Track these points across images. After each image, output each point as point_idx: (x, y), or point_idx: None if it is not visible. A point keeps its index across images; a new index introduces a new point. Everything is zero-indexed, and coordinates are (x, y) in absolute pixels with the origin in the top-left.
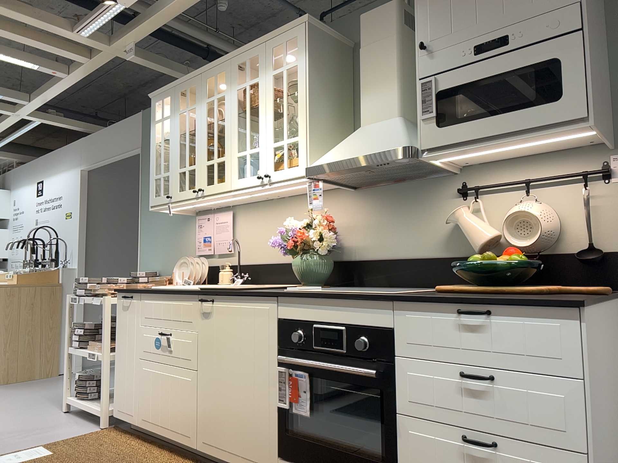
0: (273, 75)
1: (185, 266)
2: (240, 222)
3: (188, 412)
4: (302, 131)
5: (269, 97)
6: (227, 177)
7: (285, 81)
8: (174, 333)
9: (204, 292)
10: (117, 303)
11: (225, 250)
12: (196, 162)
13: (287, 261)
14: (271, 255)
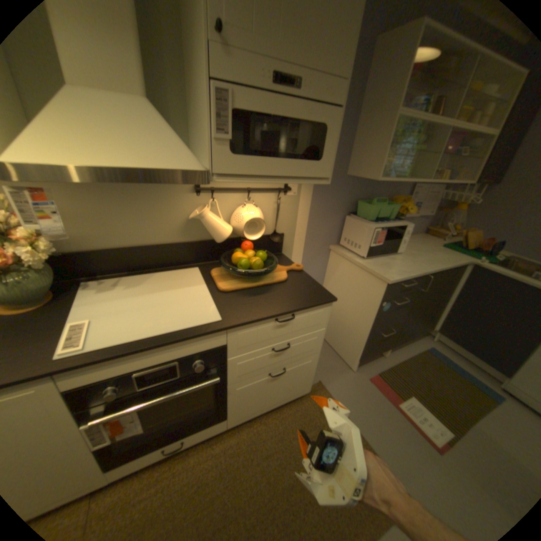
0: None
1: None
2: None
3: None
4: None
5: None
6: None
7: None
8: None
9: None
10: None
11: None
12: None
13: None
14: None
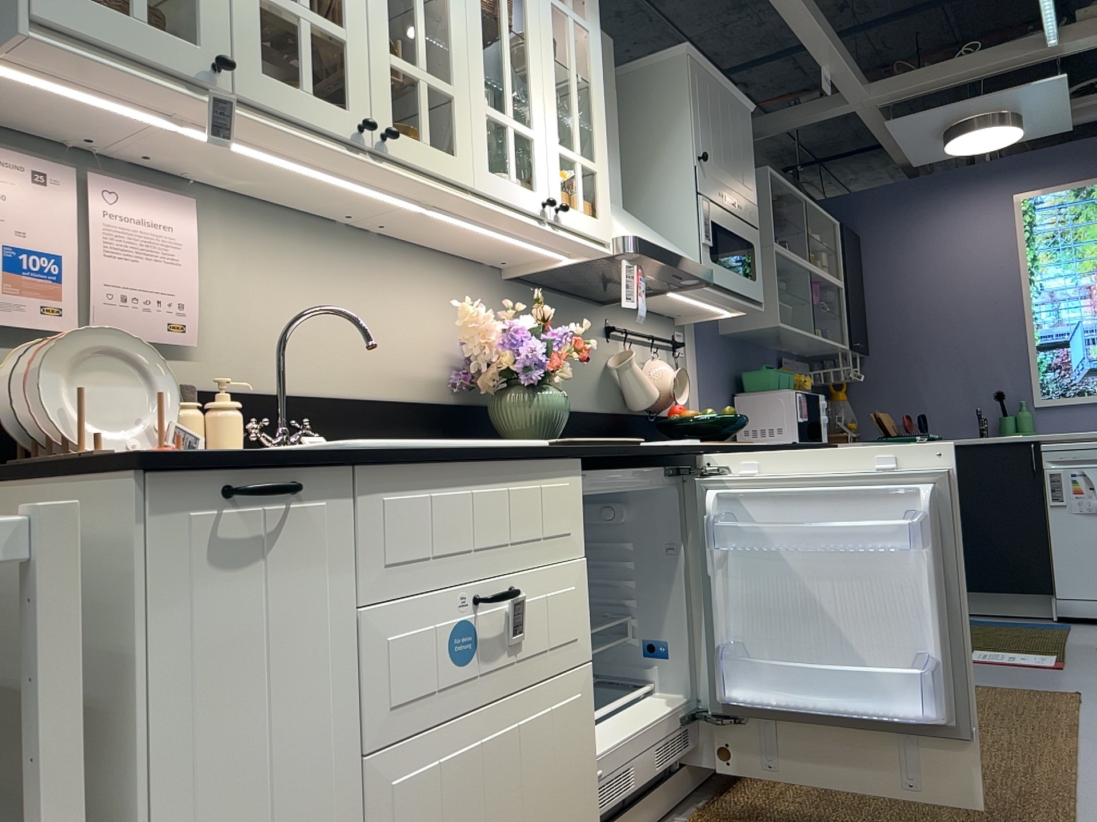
0: (554, 4)
1: (85, 371)
2: (215, 246)
3: (579, 791)
4: (605, 162)
5: (549, 41)
6: (467, 152)
7: (575, 42)
8: (522, 585)
9: (602, 449)
10: (133, 537)
11: (157, 331)
12: (352, 25)
13: (384, 398)
14: (339, 376)
